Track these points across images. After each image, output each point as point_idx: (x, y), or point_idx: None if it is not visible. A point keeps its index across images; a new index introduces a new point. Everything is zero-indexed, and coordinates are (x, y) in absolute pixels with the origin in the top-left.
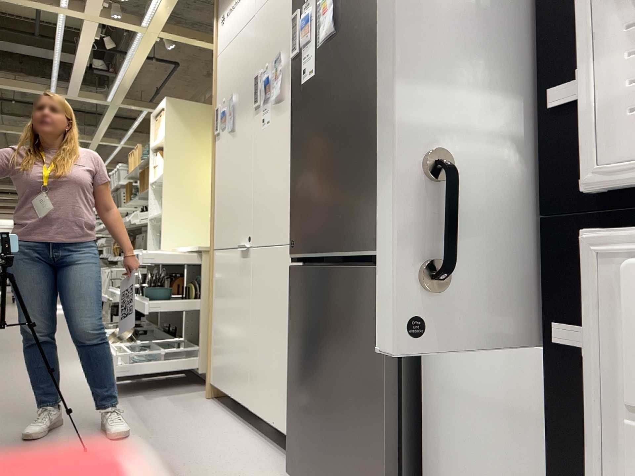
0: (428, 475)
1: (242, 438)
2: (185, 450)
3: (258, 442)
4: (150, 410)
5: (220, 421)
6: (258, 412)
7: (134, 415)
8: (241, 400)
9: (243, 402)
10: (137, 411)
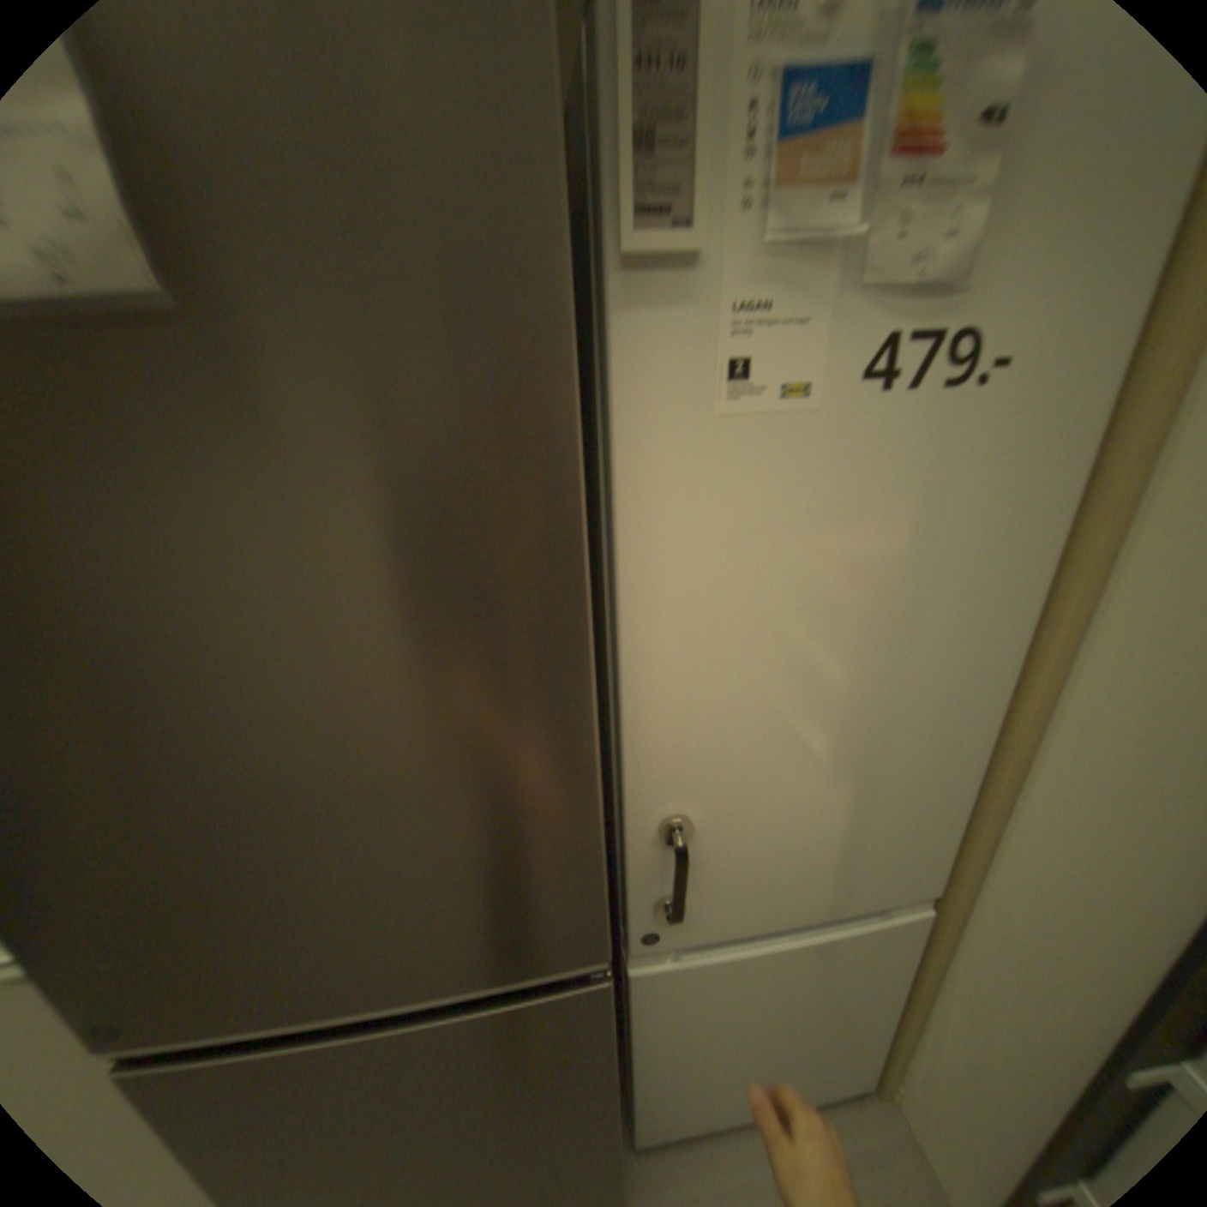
0: (632, 1094)
1: None
2: None
3: None
4: None
5: None
6: None
7: None
8: None
9: None
10: None
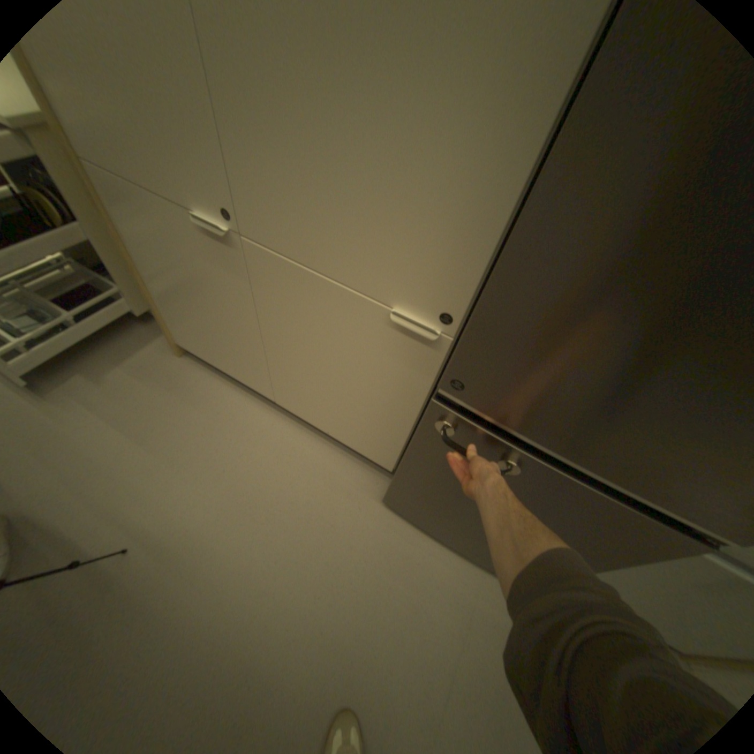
0: None
1: (282, 432)
2: (241, 484)
3: (304, 435)
4: (123, 410)
5: (234, 405)
6: (294, 411)
7: (110, 430)
8: (254, 388)
9: (261, 391)
10: (105, 418)
